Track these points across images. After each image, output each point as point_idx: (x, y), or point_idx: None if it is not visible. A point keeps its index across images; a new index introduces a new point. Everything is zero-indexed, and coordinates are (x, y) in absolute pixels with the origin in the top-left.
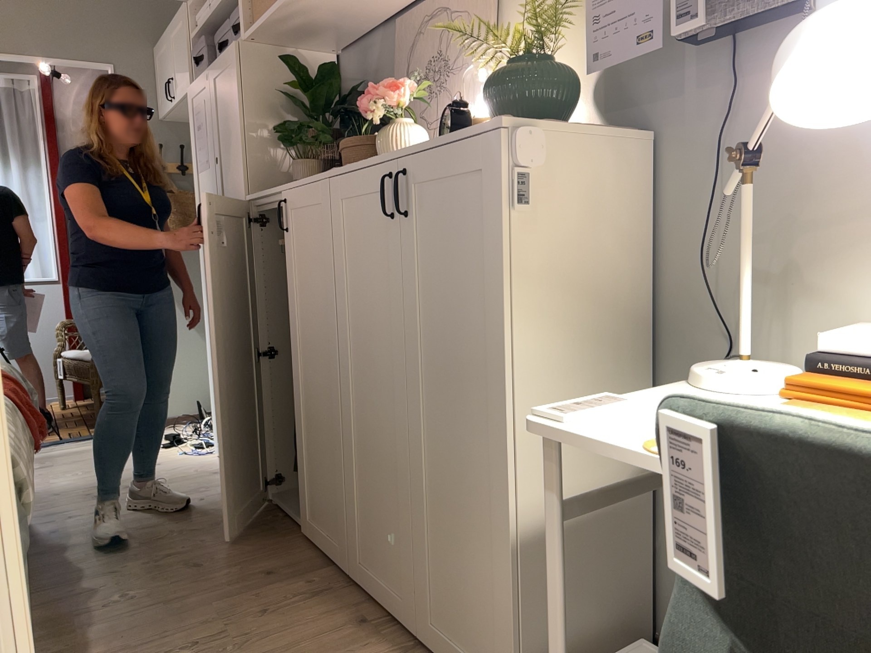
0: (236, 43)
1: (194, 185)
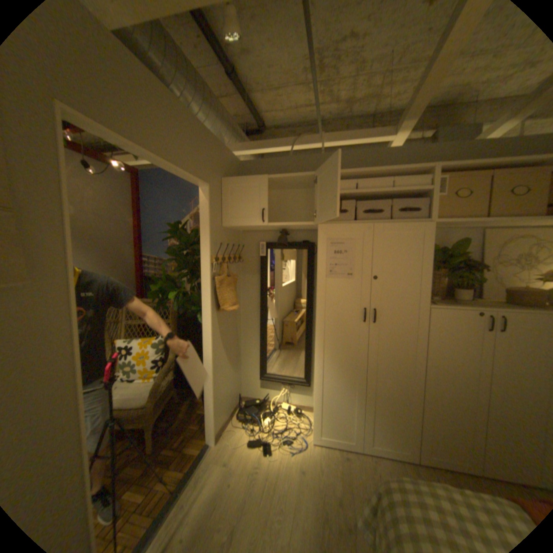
0: (433, 223)
1: (320, 285)
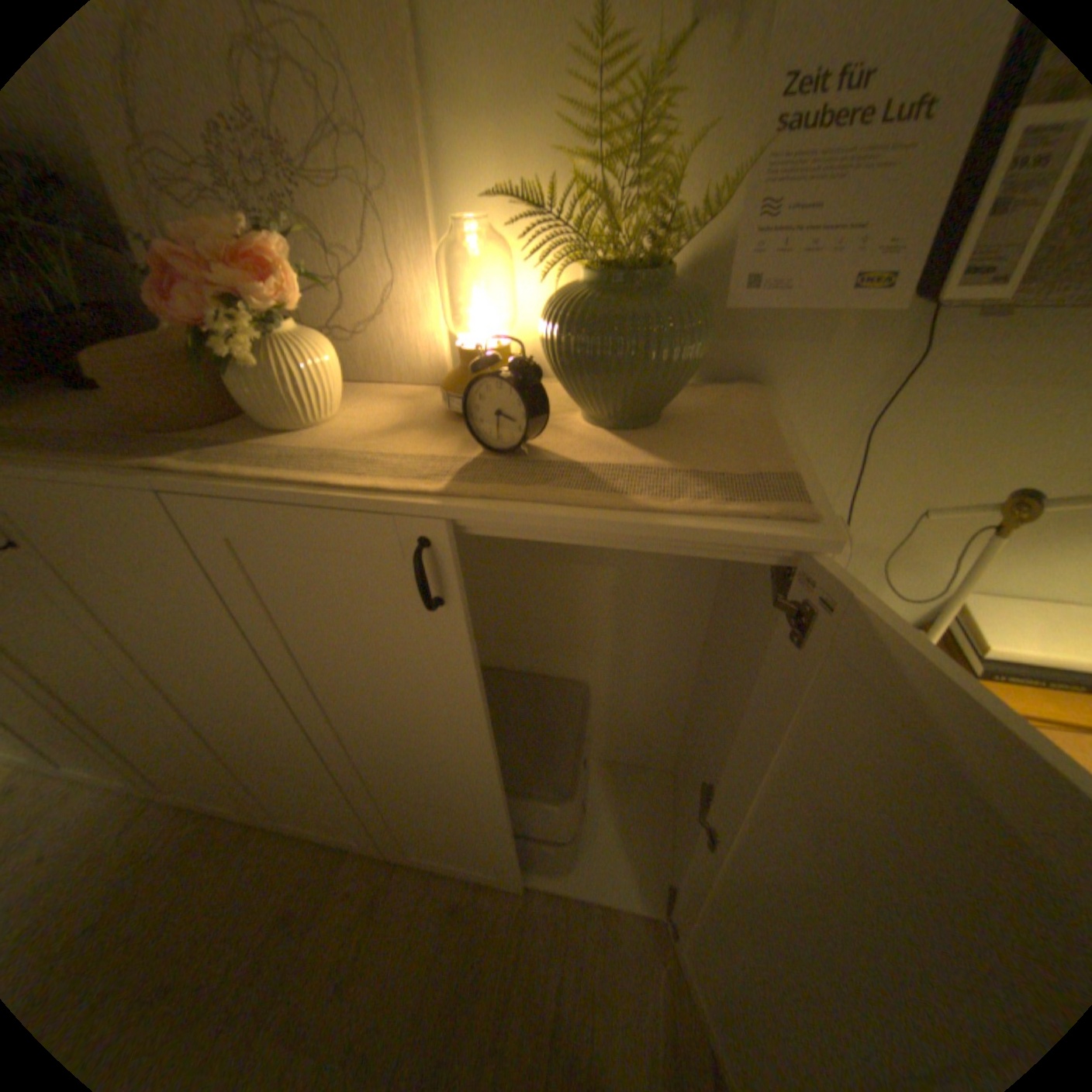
0: None
1: None
